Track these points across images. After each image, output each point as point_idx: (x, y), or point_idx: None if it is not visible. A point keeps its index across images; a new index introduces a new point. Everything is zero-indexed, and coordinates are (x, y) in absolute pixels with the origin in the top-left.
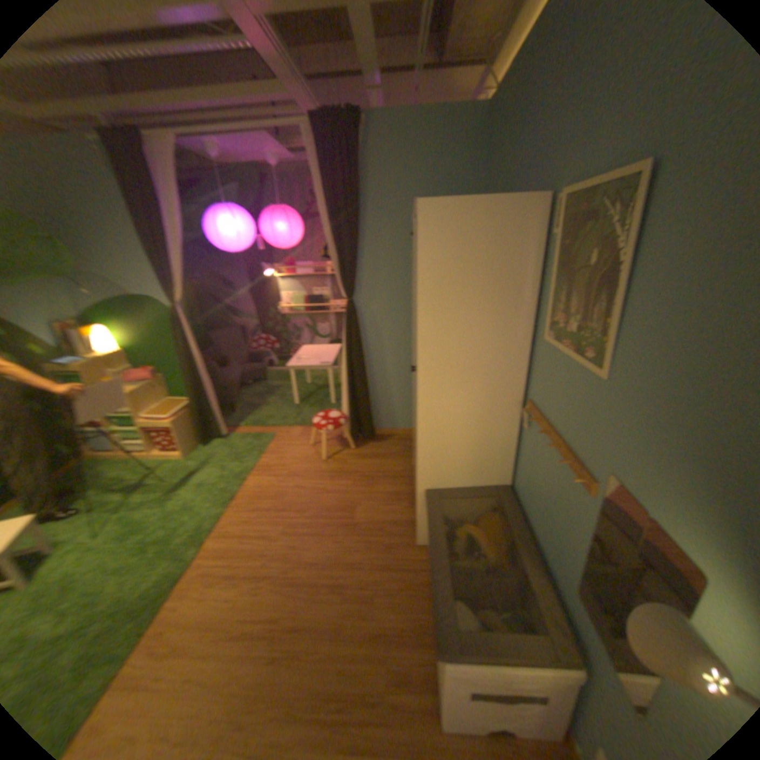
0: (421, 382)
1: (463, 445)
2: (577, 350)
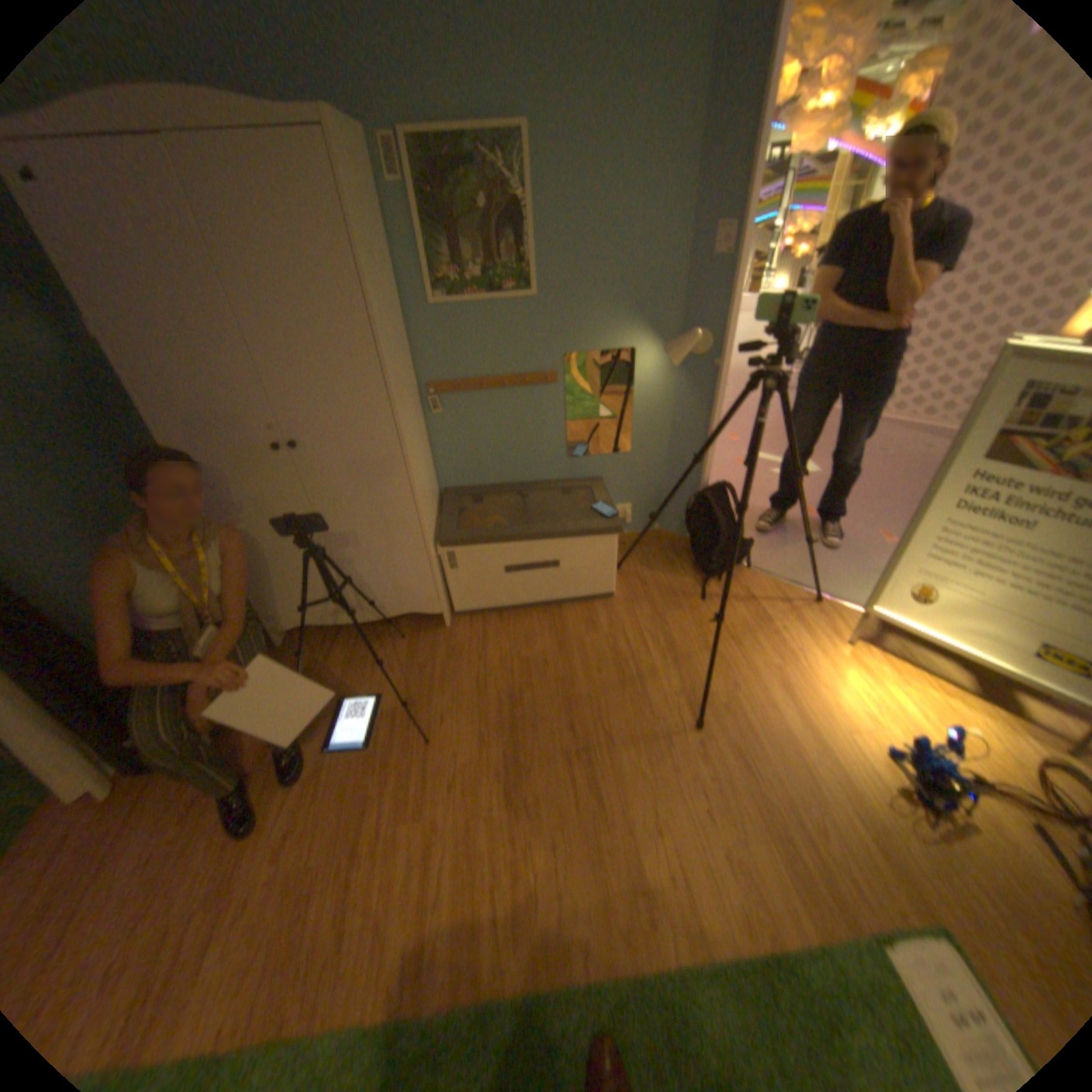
0: (398, 408)
1: (424, 470)
2: (489, 293)
